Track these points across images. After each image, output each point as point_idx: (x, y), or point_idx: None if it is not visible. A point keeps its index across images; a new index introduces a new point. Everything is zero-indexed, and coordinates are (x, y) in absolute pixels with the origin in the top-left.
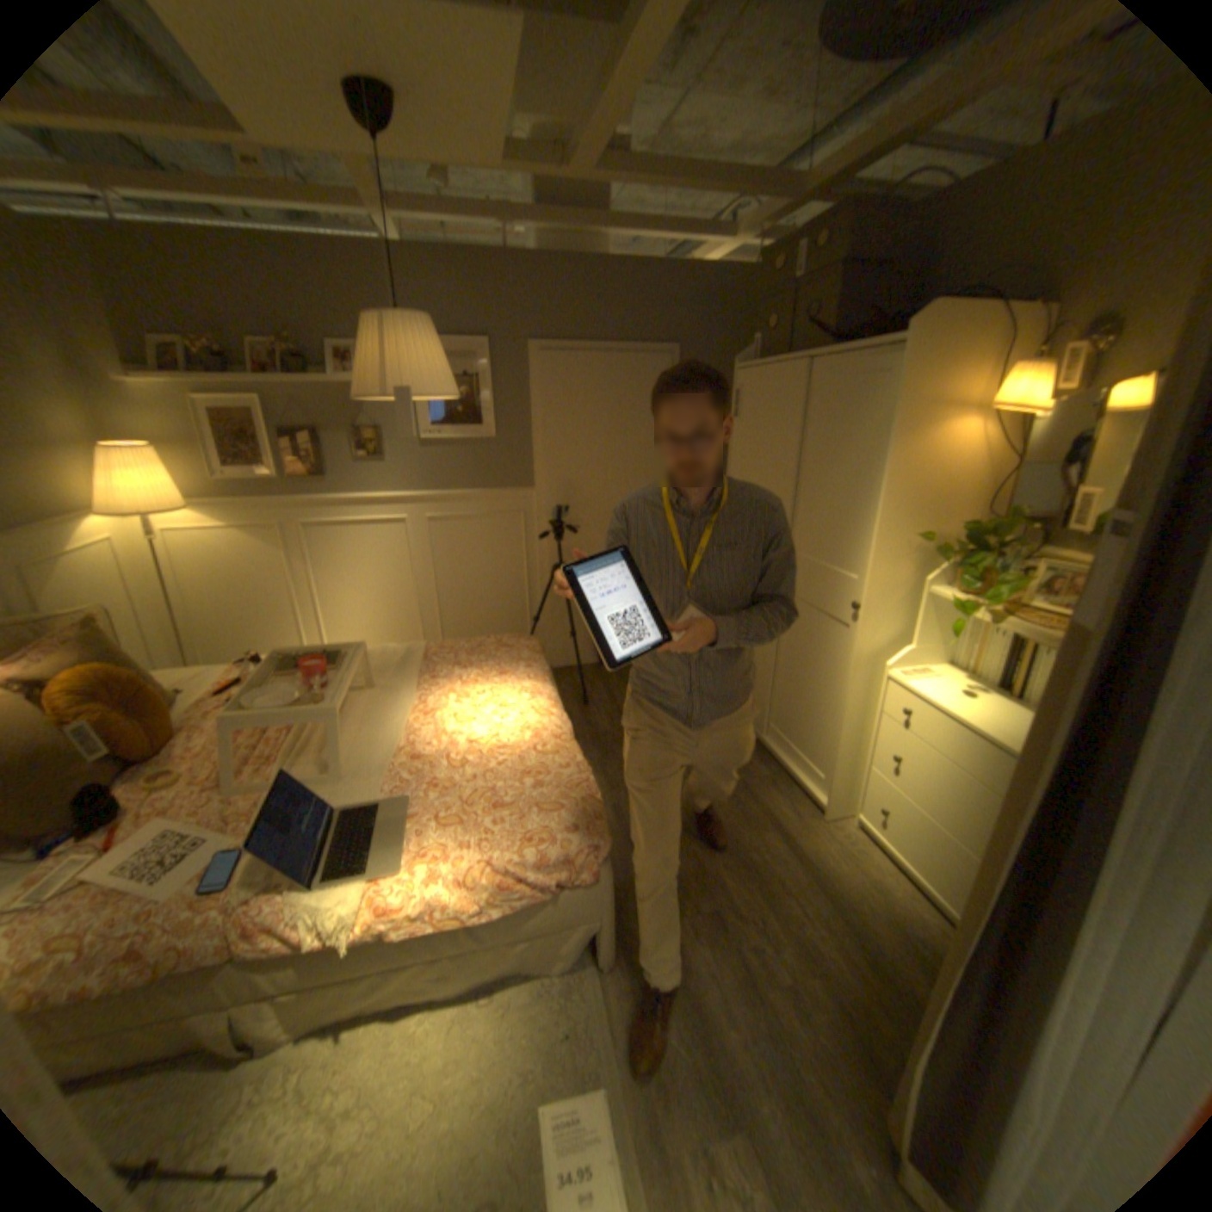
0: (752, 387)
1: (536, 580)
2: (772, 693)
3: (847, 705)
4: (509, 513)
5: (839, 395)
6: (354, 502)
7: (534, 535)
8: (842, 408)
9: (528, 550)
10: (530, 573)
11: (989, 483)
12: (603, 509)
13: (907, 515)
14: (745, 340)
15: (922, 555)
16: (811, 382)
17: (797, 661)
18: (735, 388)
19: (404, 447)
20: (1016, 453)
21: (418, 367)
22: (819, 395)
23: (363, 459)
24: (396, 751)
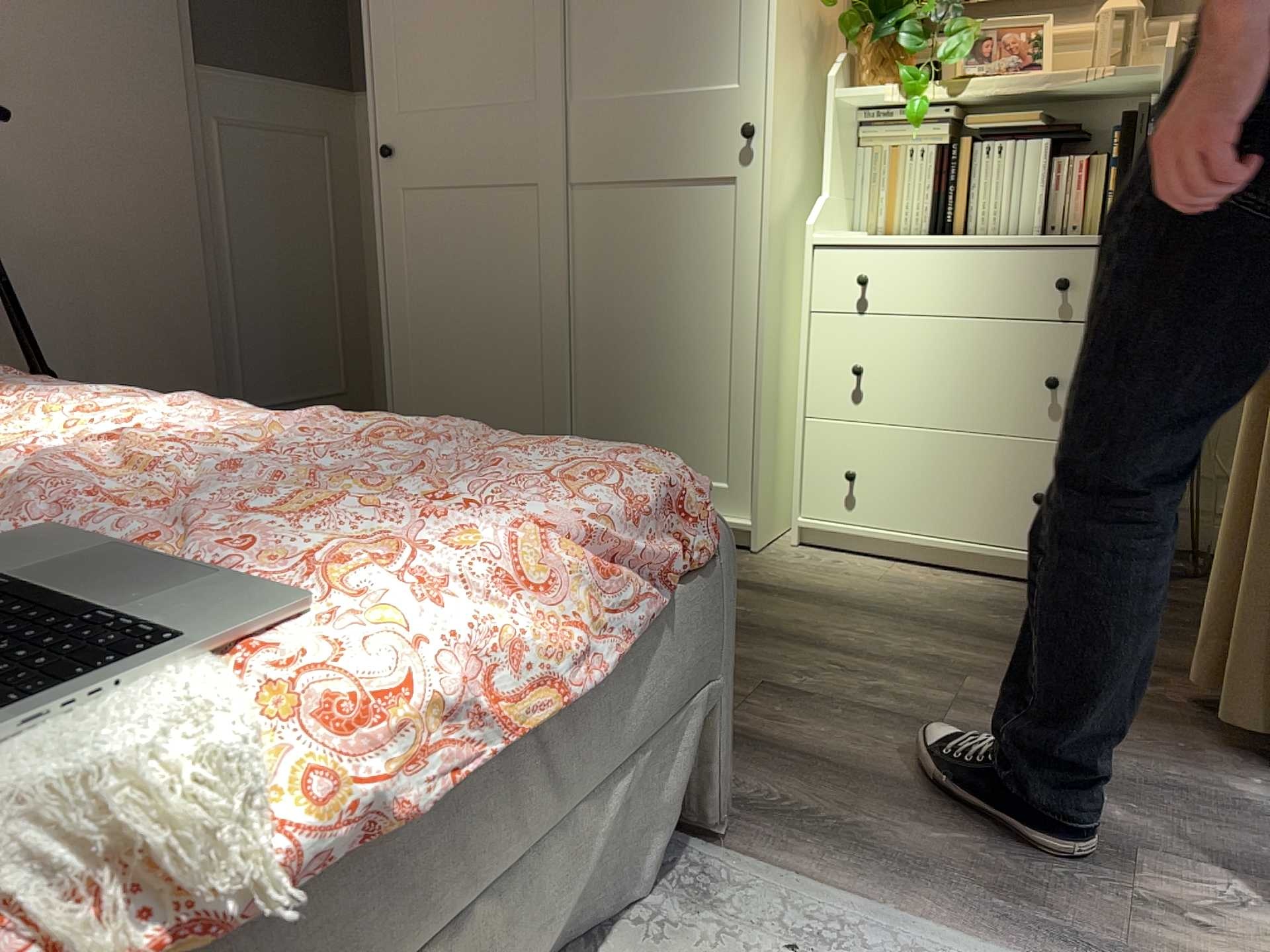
0: None
1: None
2: (572, 399)
3: (764, 313)
4: None
5: None
6: None
7: None
8: None
9: None
10: None
11: None
12: (44, 99)
13: None
14: None
15: (808, 44)
16: None
17: (624, 305)
18: None
19: None
20: None
21: None
22: None
23: None
24: None
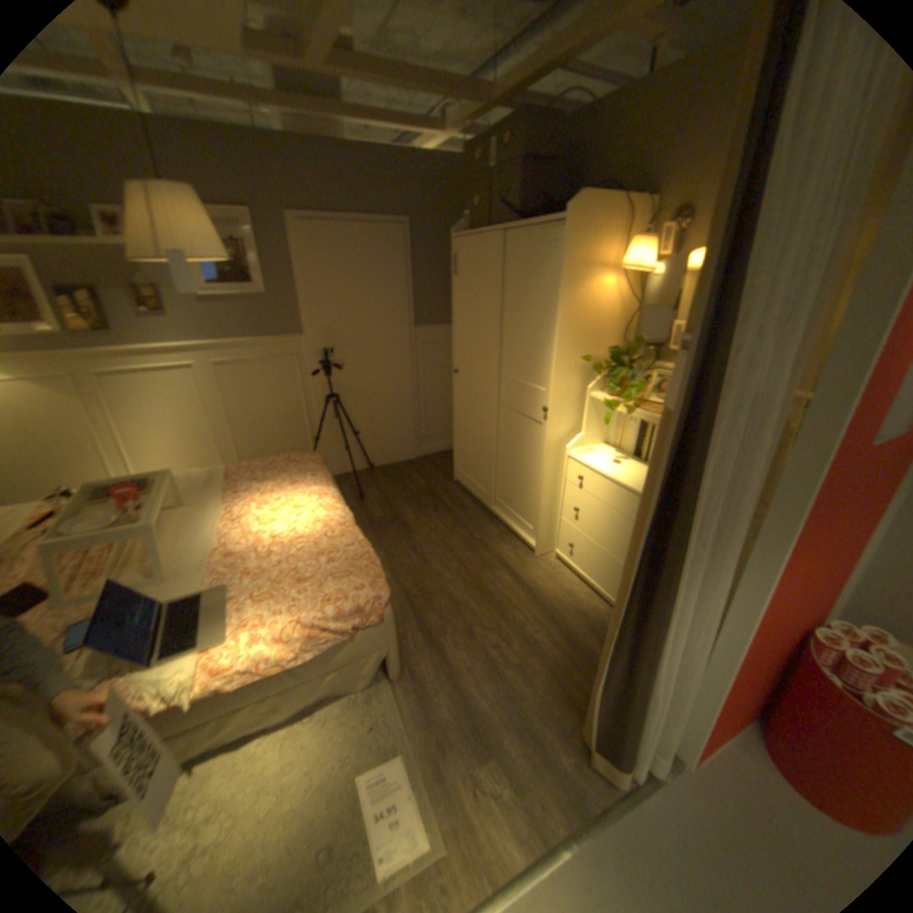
0: (464, 251)
1: (312, 408)
2: (495, 476)
3: (543, 477)
4: (283, 355)
5: (524, 258)
6: (140, 353)
7: (306, 372)
8: (527, 268)
9: (303, 385)
10: (306, 403)
11: (622, 319)
12: (361, 349)
13: (573, 344)
14: (457, 215)
15: (584, 371)
16: (505, 248)
17: (510, 451)
18: (452, 252)
19: (181, 303)
20: (637, 299)
21: (185, 232)
22: (511, 258)
23: (143, 314)
24: (209, 552)
